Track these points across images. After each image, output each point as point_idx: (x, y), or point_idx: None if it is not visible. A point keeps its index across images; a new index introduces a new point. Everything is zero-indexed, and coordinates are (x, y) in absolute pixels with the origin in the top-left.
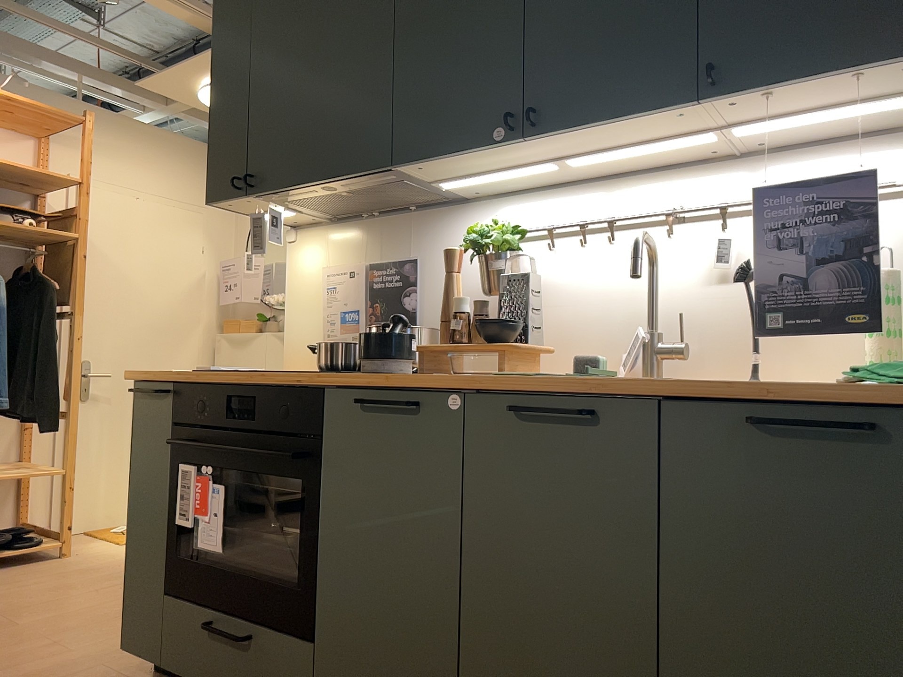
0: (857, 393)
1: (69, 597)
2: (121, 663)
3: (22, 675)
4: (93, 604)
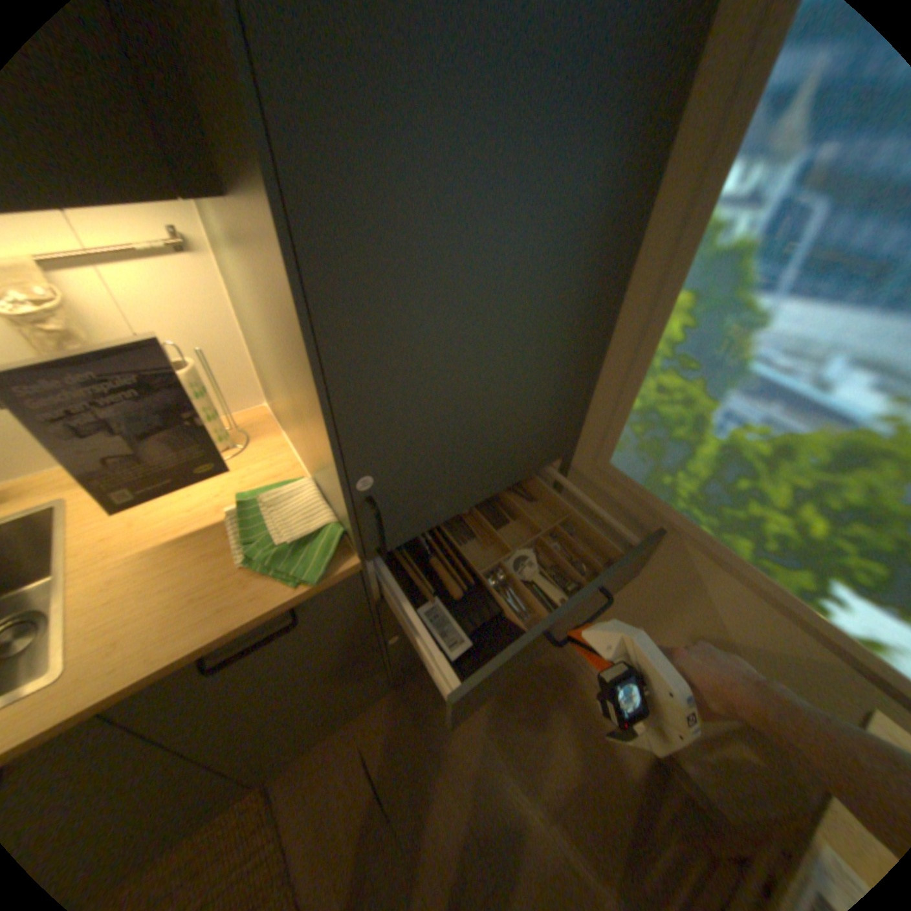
0: (276, 615)
1: None
2: None
3: None
4: None
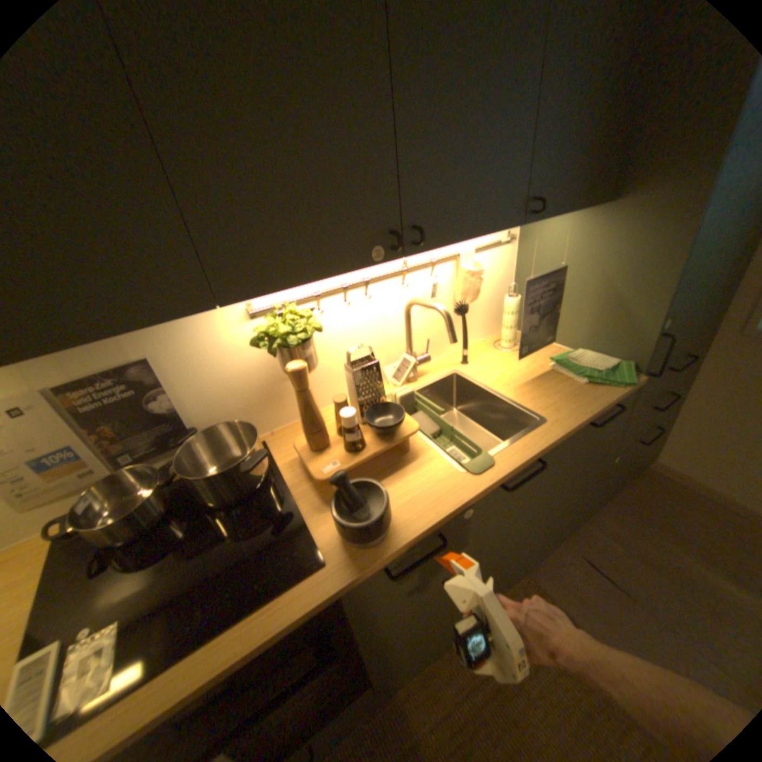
0: (623, 398)
1: None
2: None
3: None
4: None
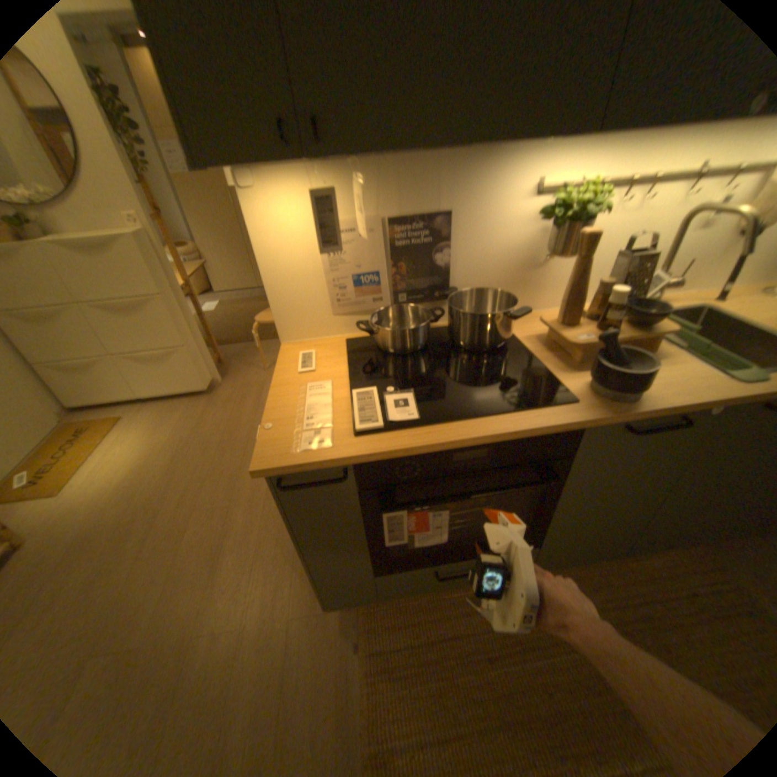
0: None
1: (127, 584)
2: (297, 605)
3: (249, 683)
4: (165, 574)
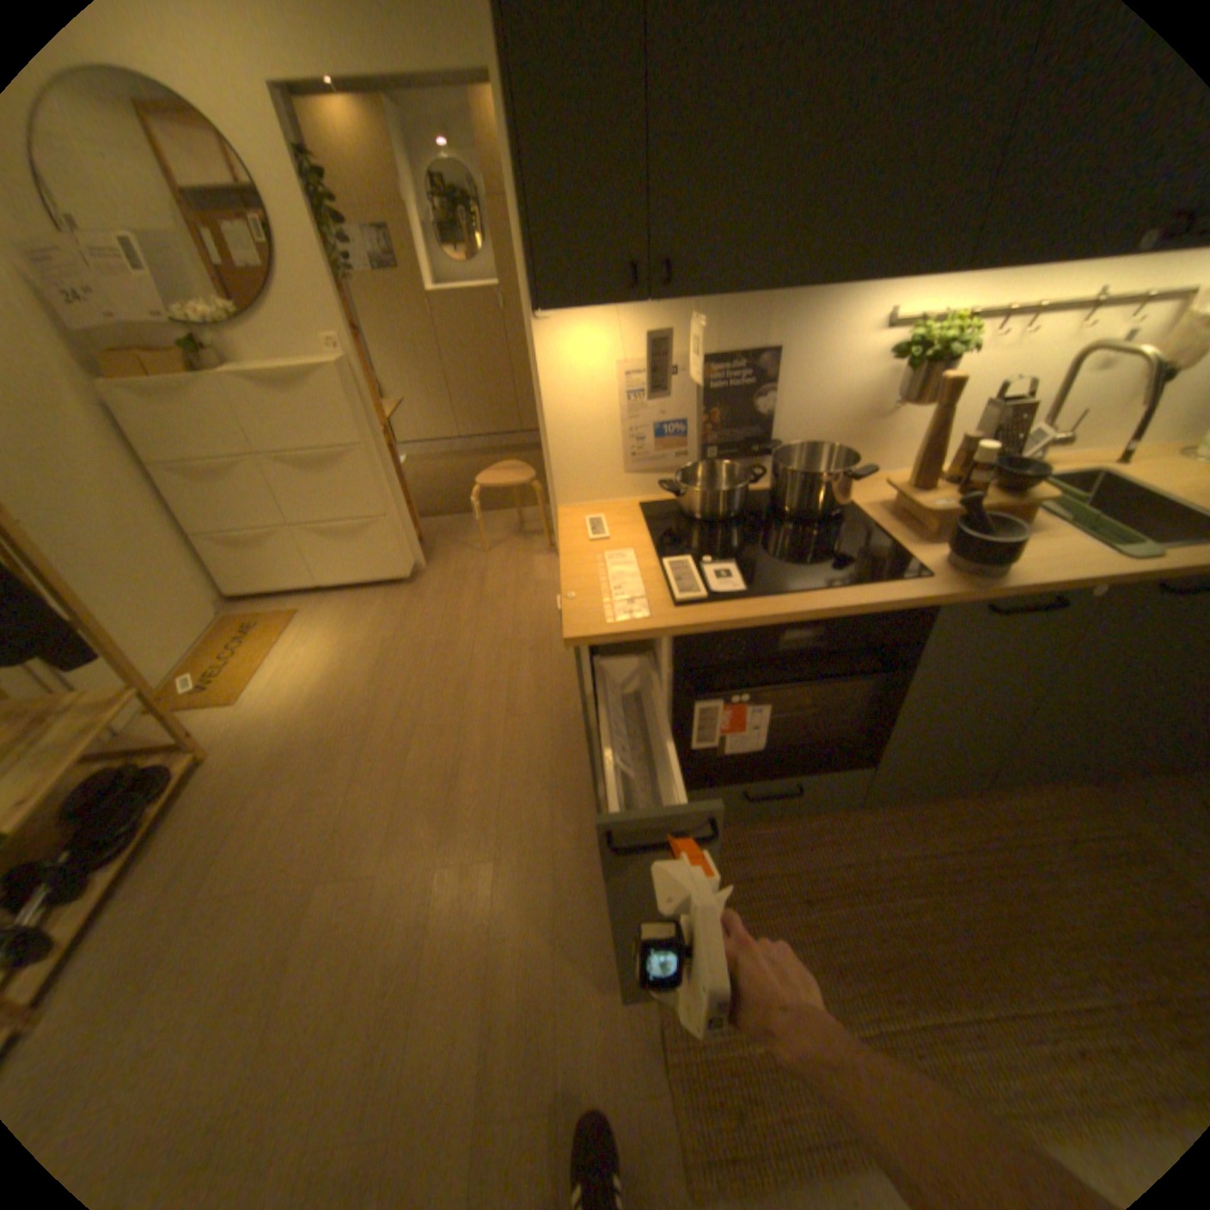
0: None
1: (345, 808)
2: (562, 838)
3: (513, 917)
4: (390, 798)
